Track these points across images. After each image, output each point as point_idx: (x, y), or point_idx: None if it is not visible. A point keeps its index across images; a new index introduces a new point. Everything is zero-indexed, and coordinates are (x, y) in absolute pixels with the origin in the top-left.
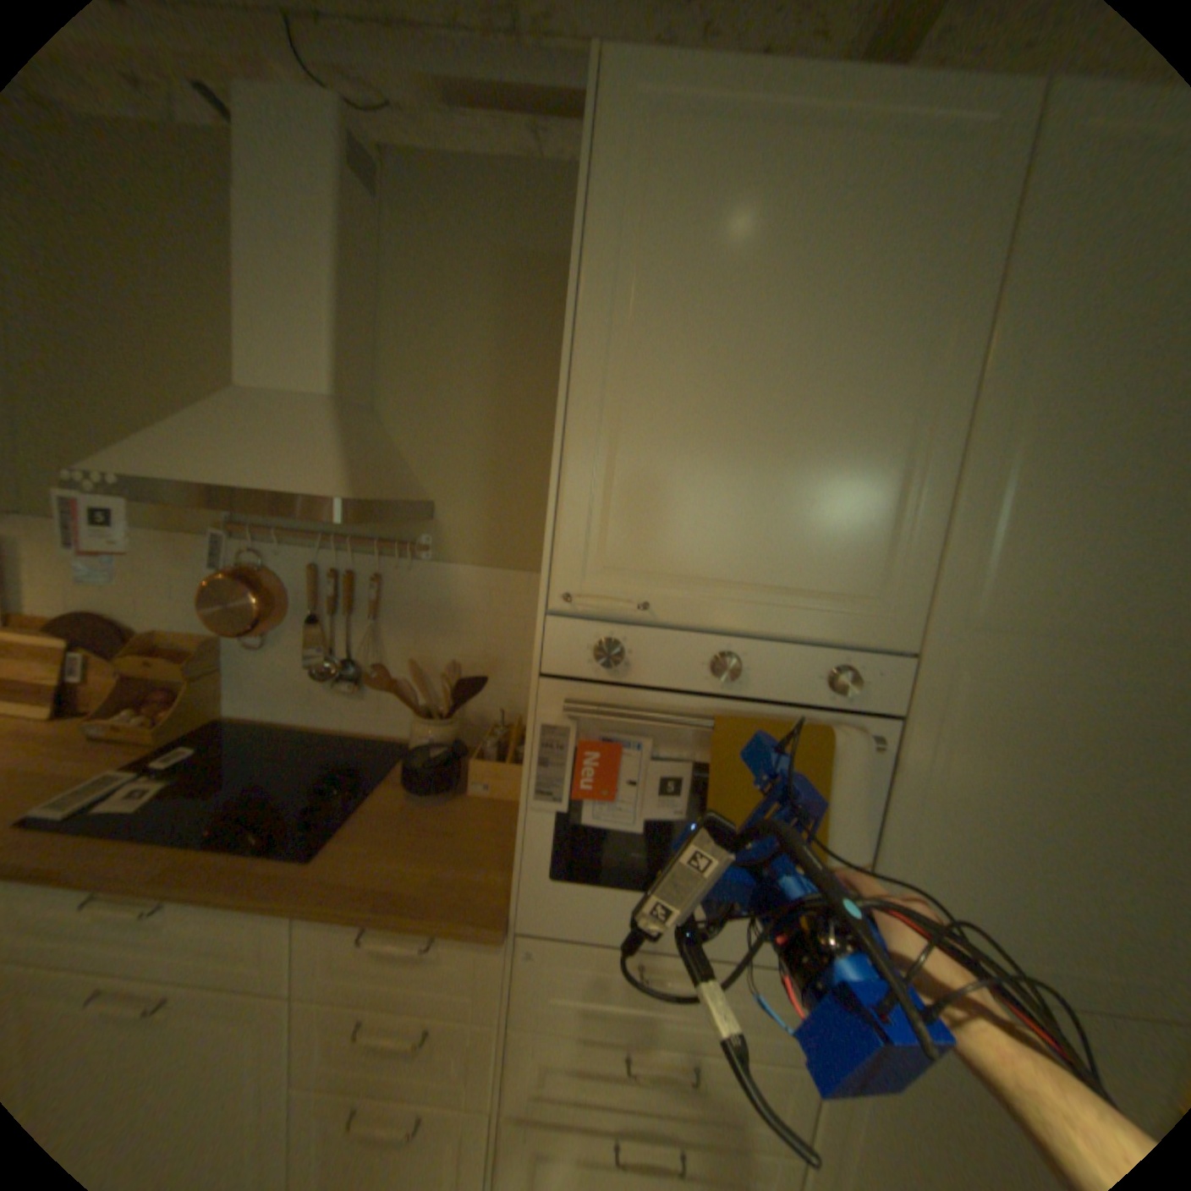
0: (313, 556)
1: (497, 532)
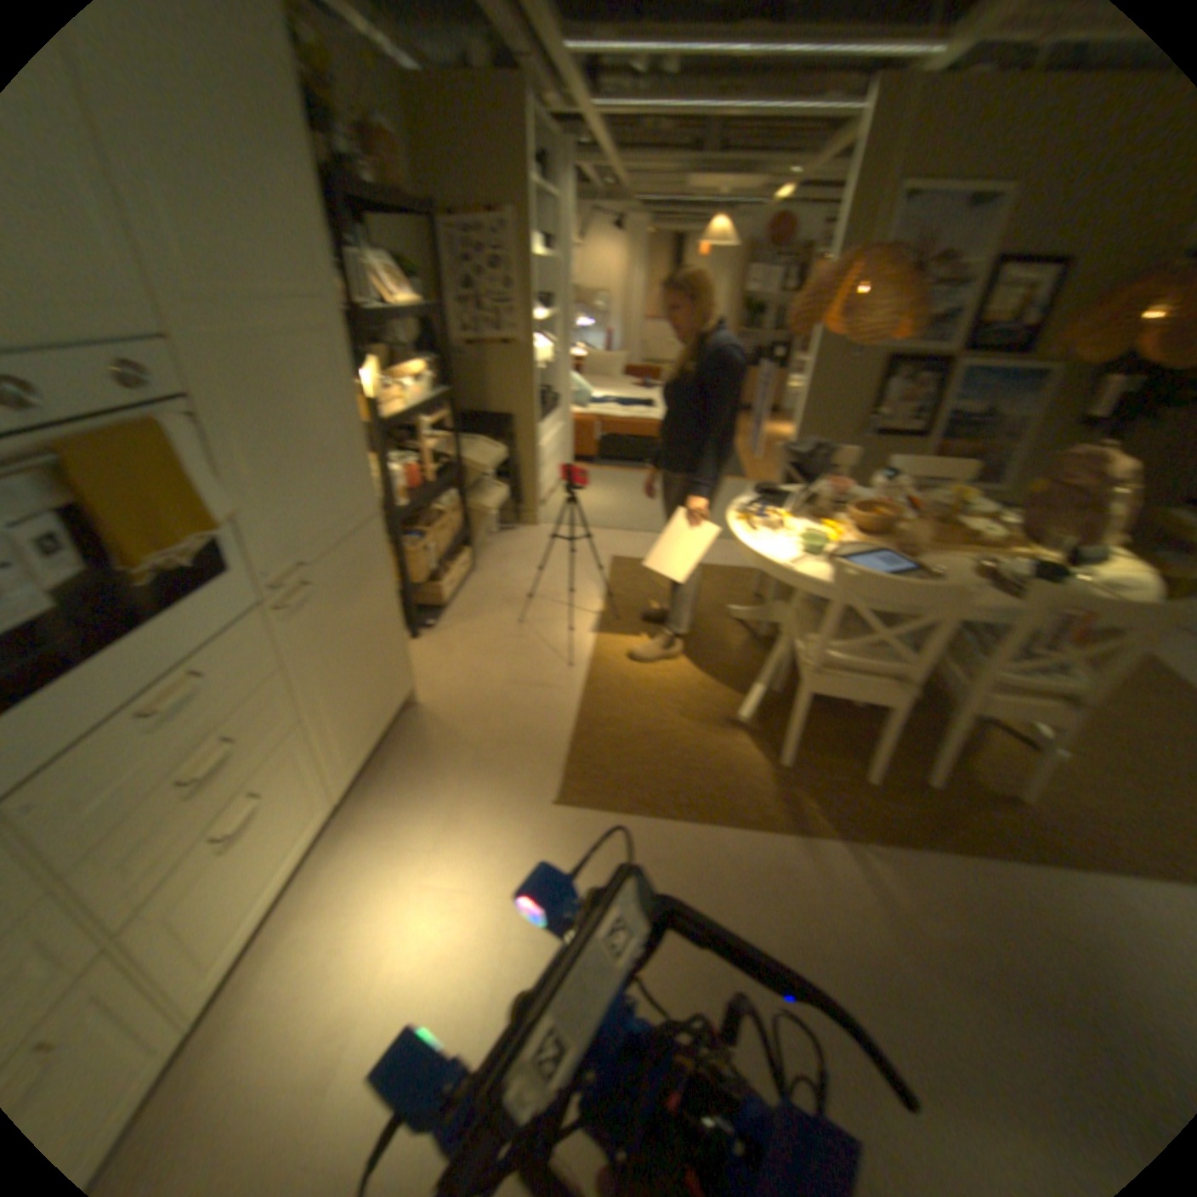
0: None
1: None
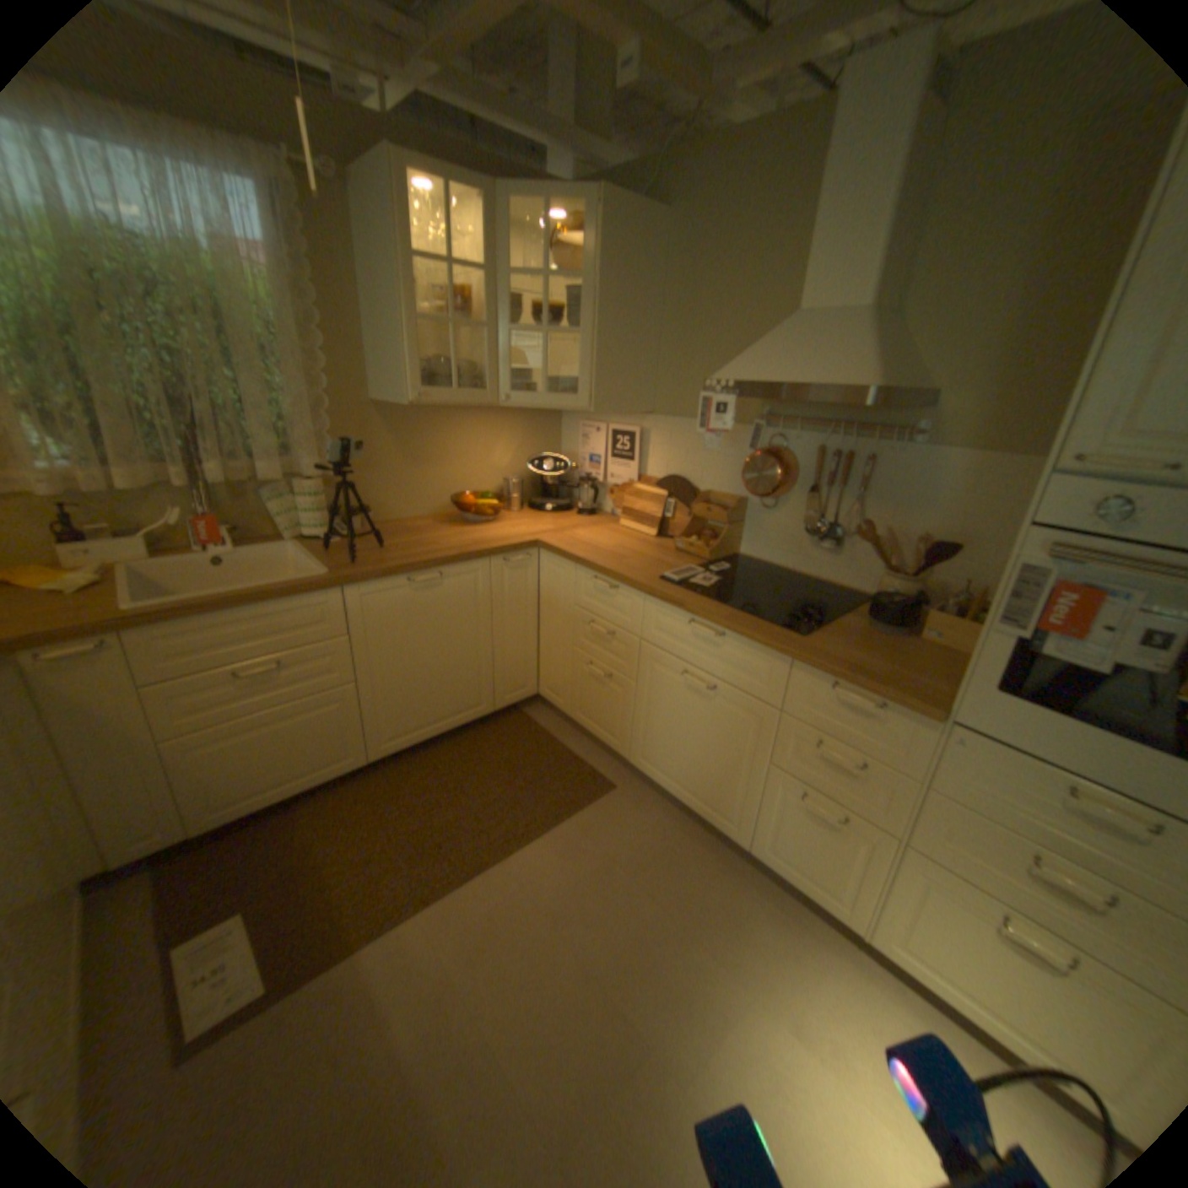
0: (822, 438)
1: (1002, 414)
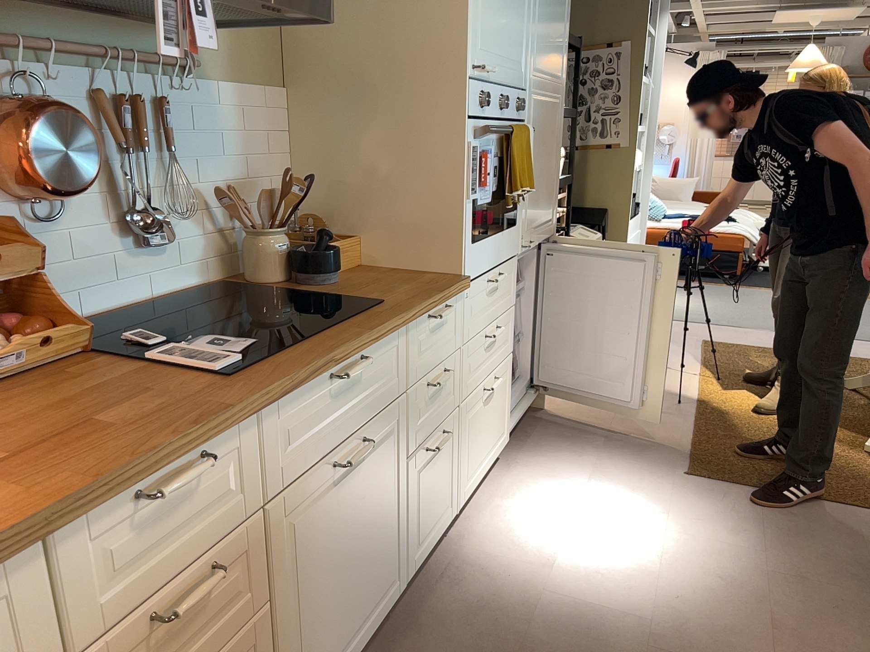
0: (101, 82)
1: (240, 49)
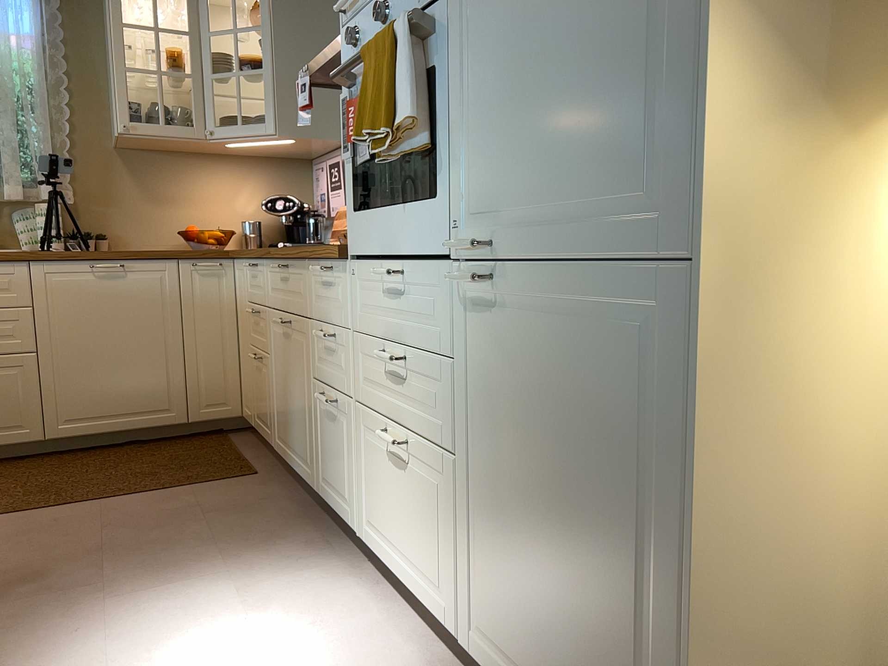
0: None
1: None
